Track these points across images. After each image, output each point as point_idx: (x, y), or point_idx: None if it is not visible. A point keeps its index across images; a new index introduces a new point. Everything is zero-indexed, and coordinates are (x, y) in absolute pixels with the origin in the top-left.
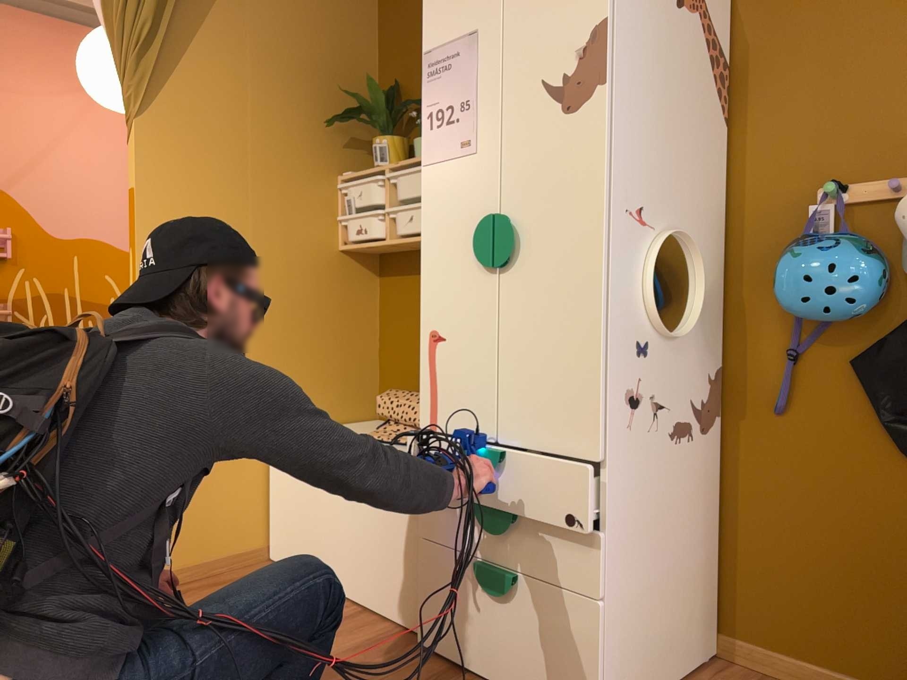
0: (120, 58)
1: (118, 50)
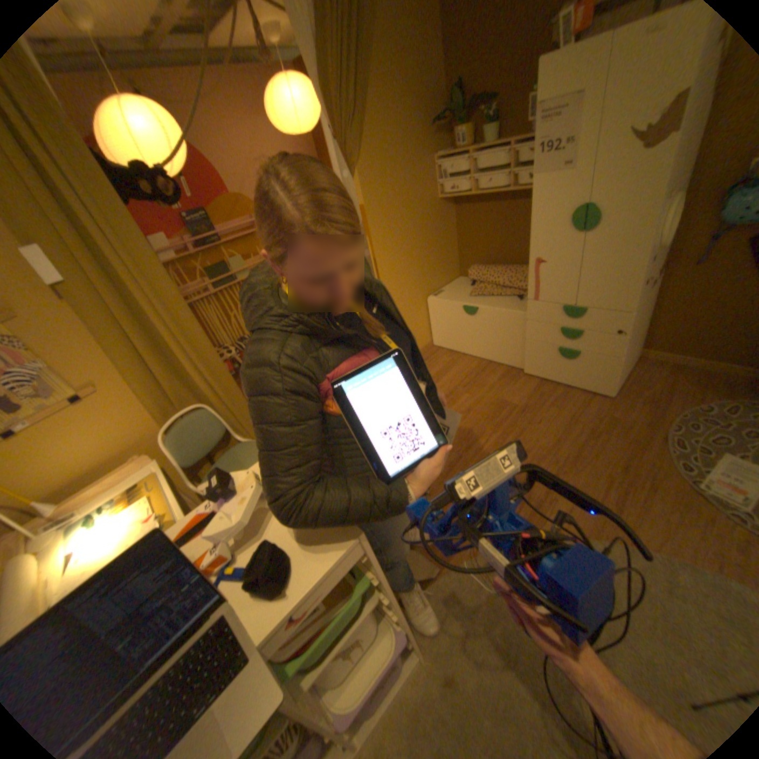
0: (339, 130)
1: (333, 124)
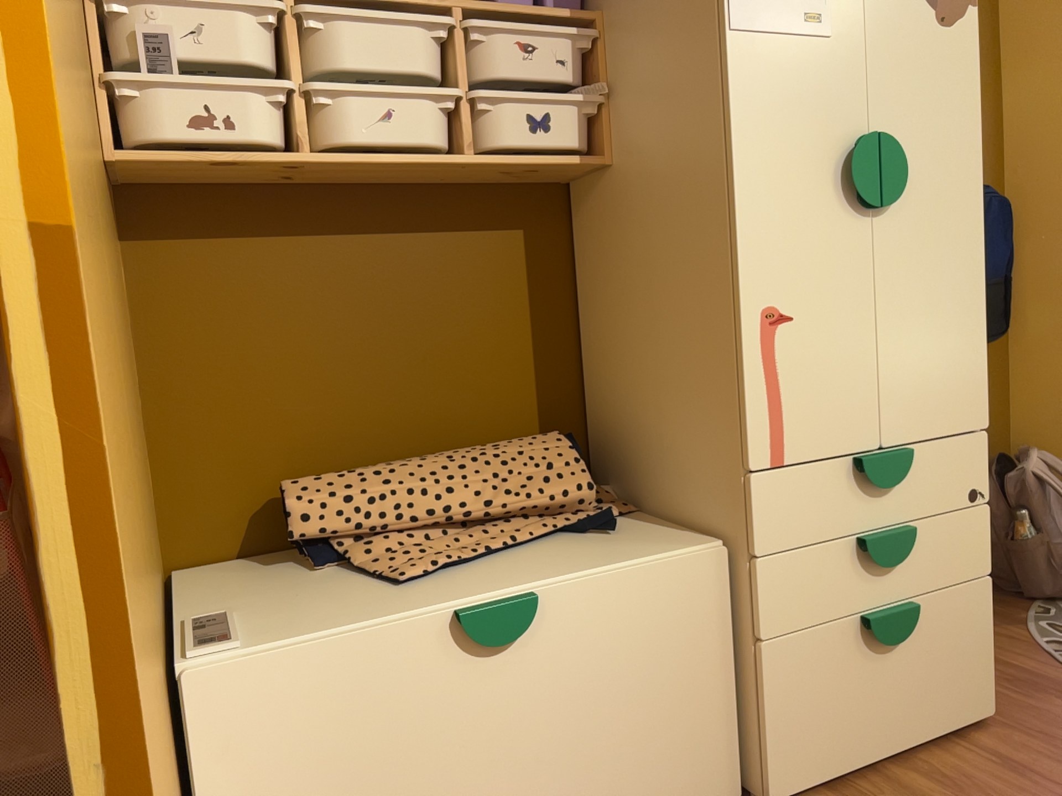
0: None
1: None
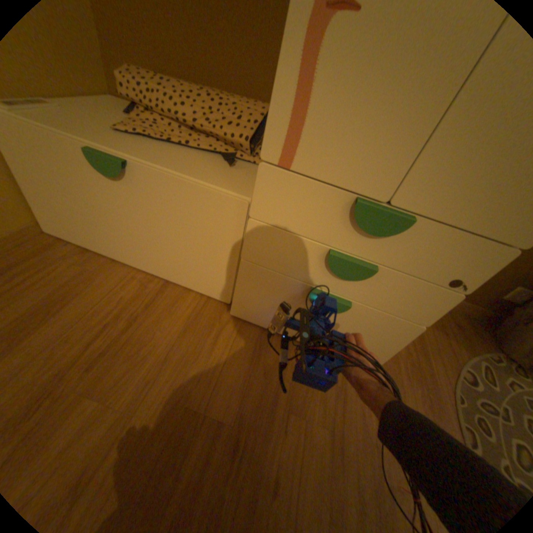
0: None
1: None
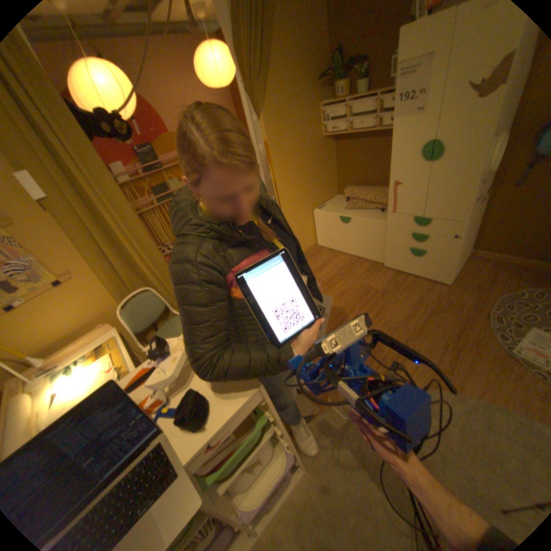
0: (248, 85)
1: (244, 80)
